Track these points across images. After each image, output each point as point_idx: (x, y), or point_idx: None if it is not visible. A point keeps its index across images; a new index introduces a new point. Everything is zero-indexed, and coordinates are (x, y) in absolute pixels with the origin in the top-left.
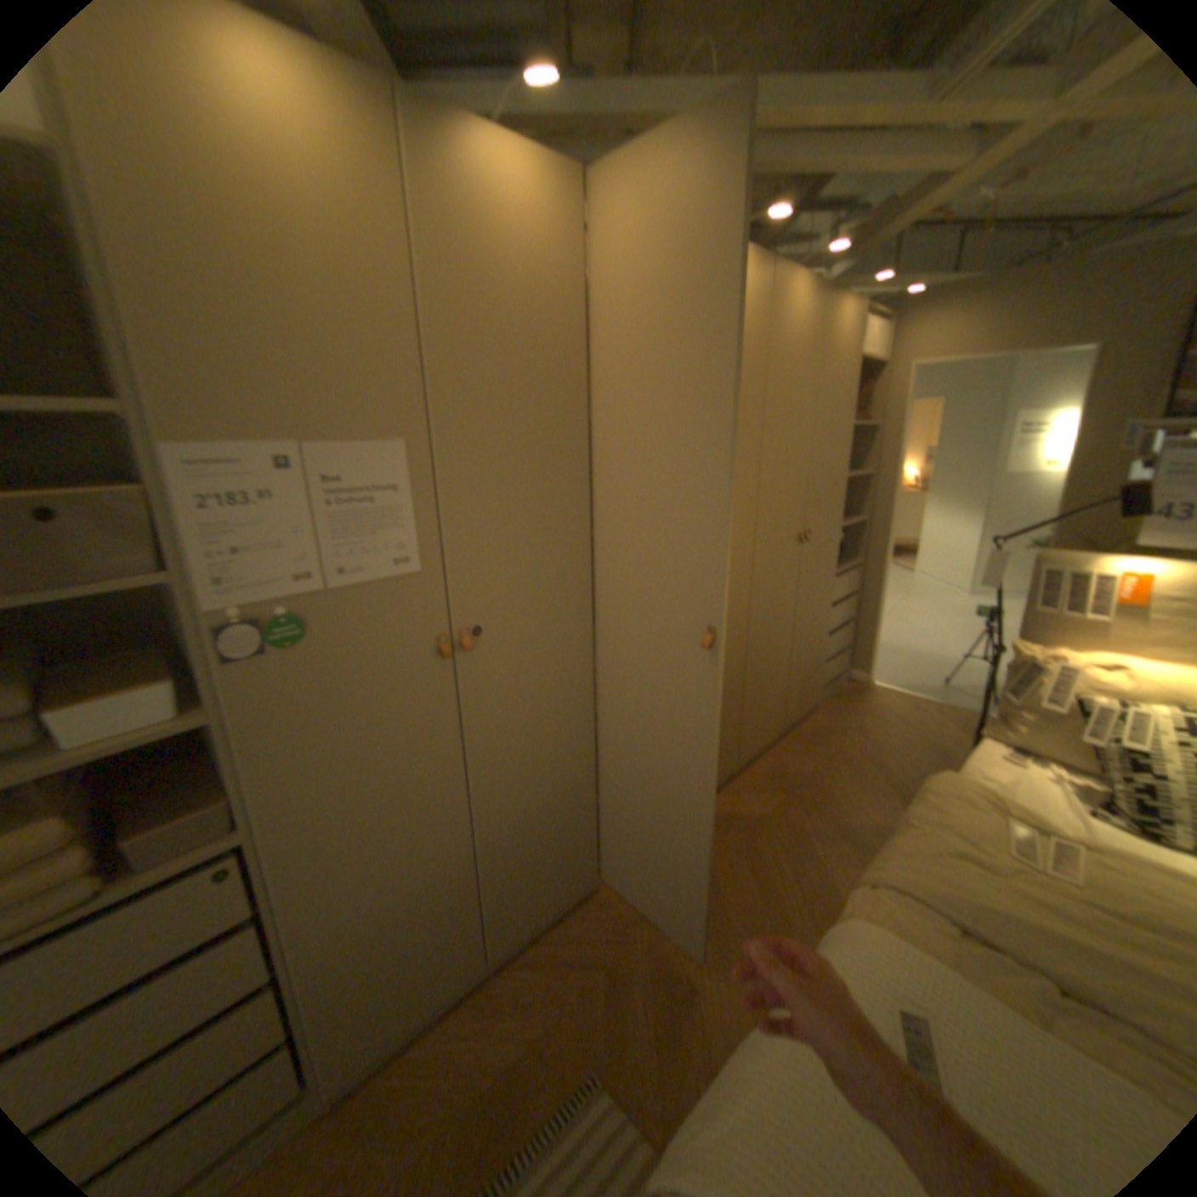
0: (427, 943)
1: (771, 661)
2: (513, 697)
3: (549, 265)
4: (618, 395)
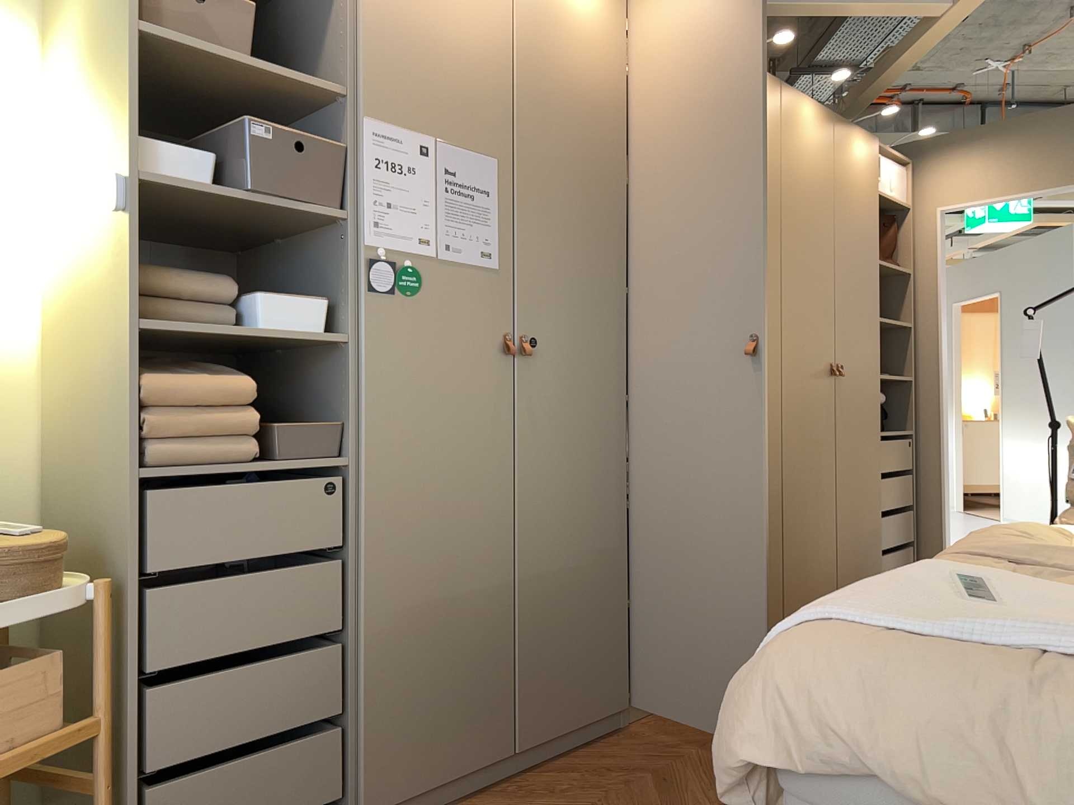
0: (465, 676)
1: (815, 511)
2: (558, 423)
3: (602, 51)
4: (652, 165)
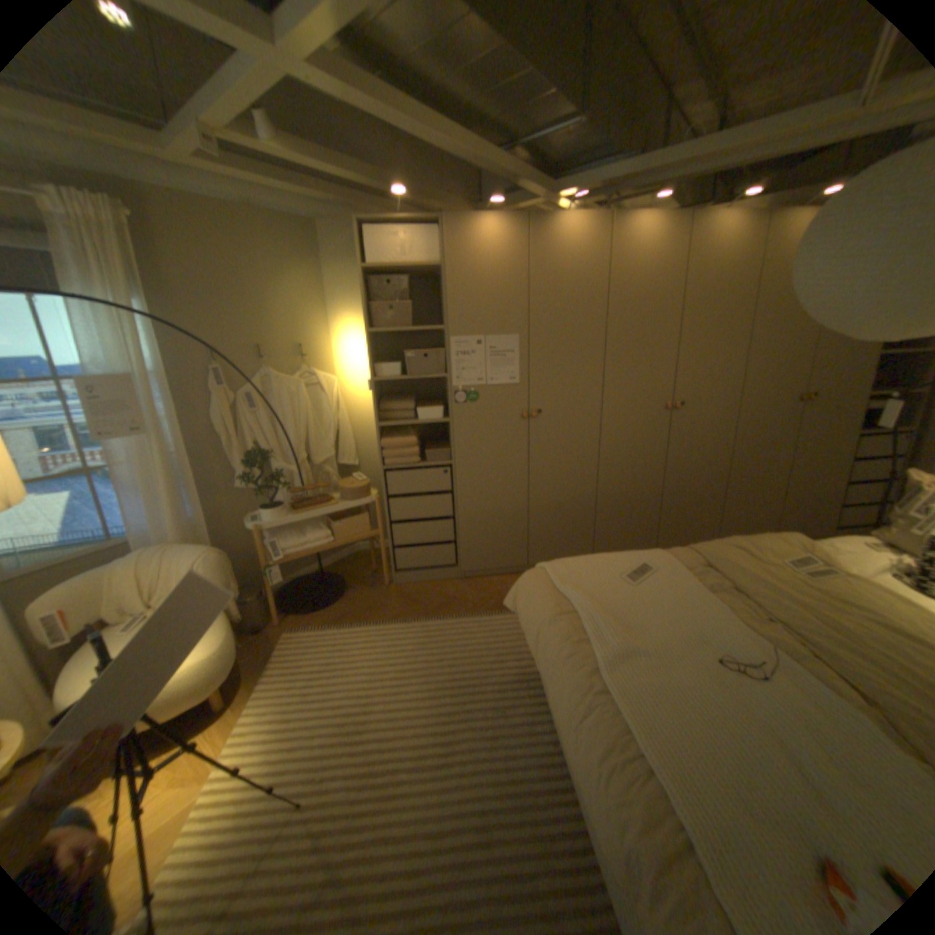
0: (502, 536)
1: (760, 482)
2: (551, 445)
3: (588, 257)
4: (624, 309)
